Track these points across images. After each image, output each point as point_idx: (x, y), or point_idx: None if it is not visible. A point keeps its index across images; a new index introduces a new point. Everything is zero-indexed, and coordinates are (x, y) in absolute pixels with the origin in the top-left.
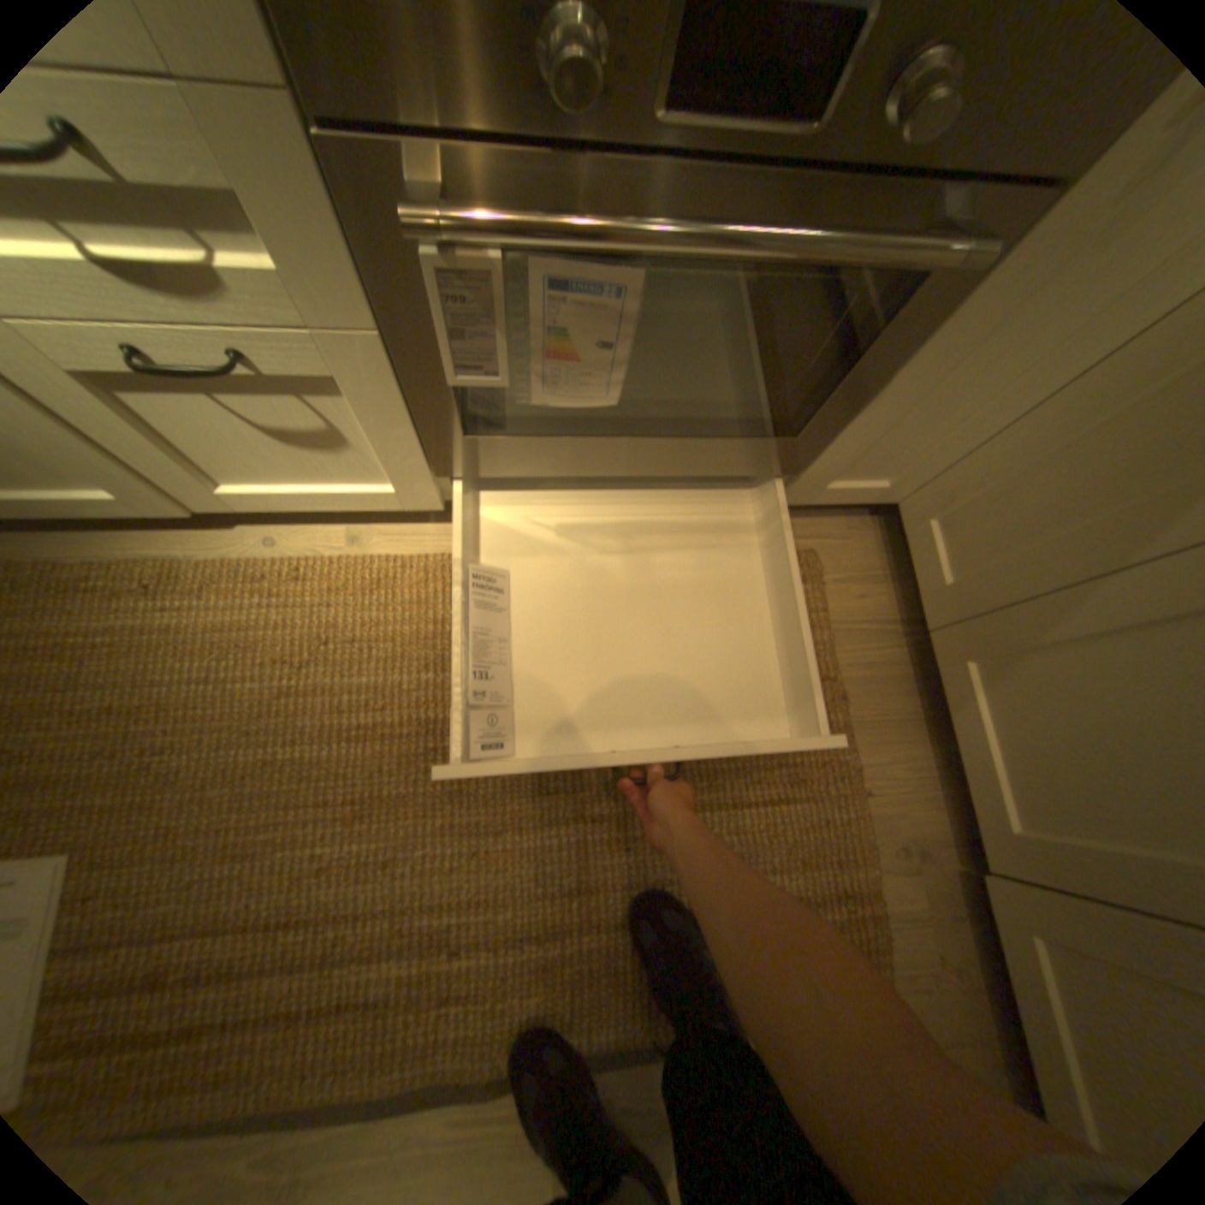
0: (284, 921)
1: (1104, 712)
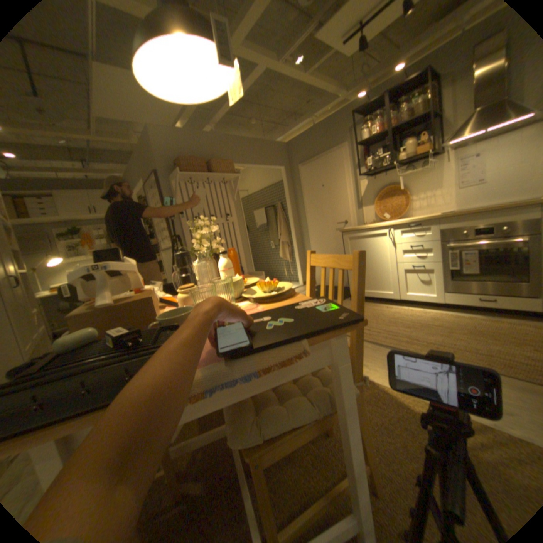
0: (390, 332)
1: None
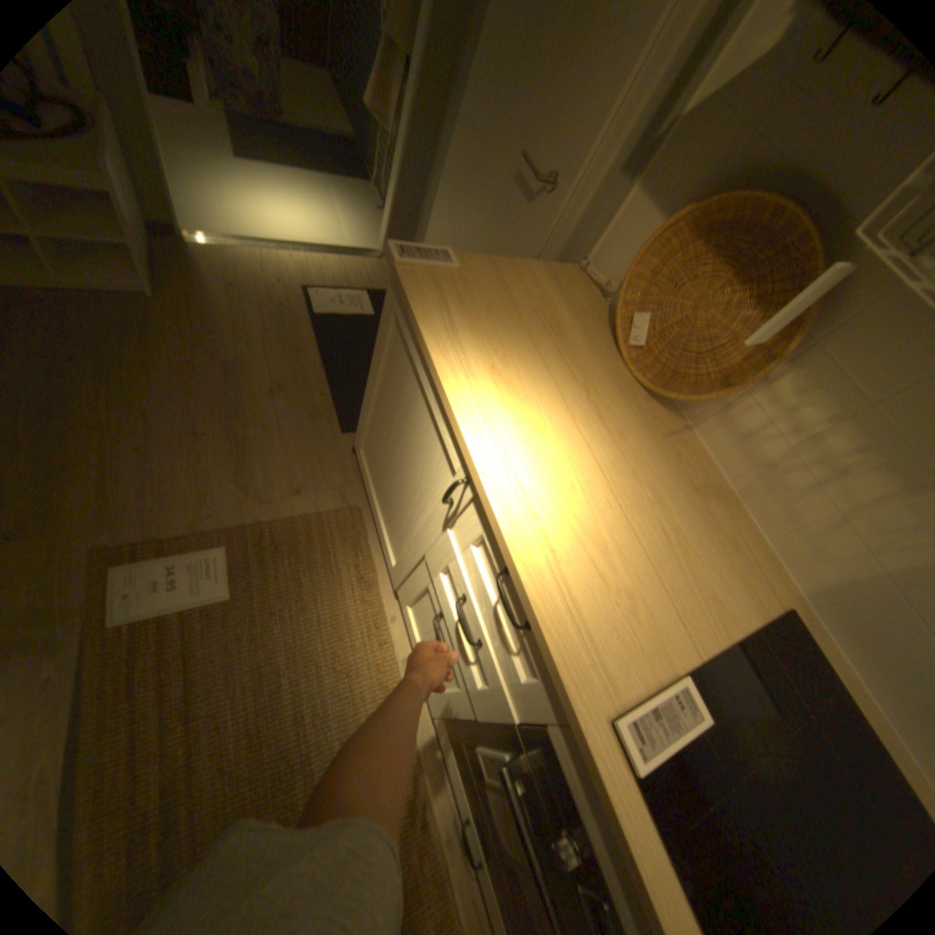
0: (187, 725)
1: None
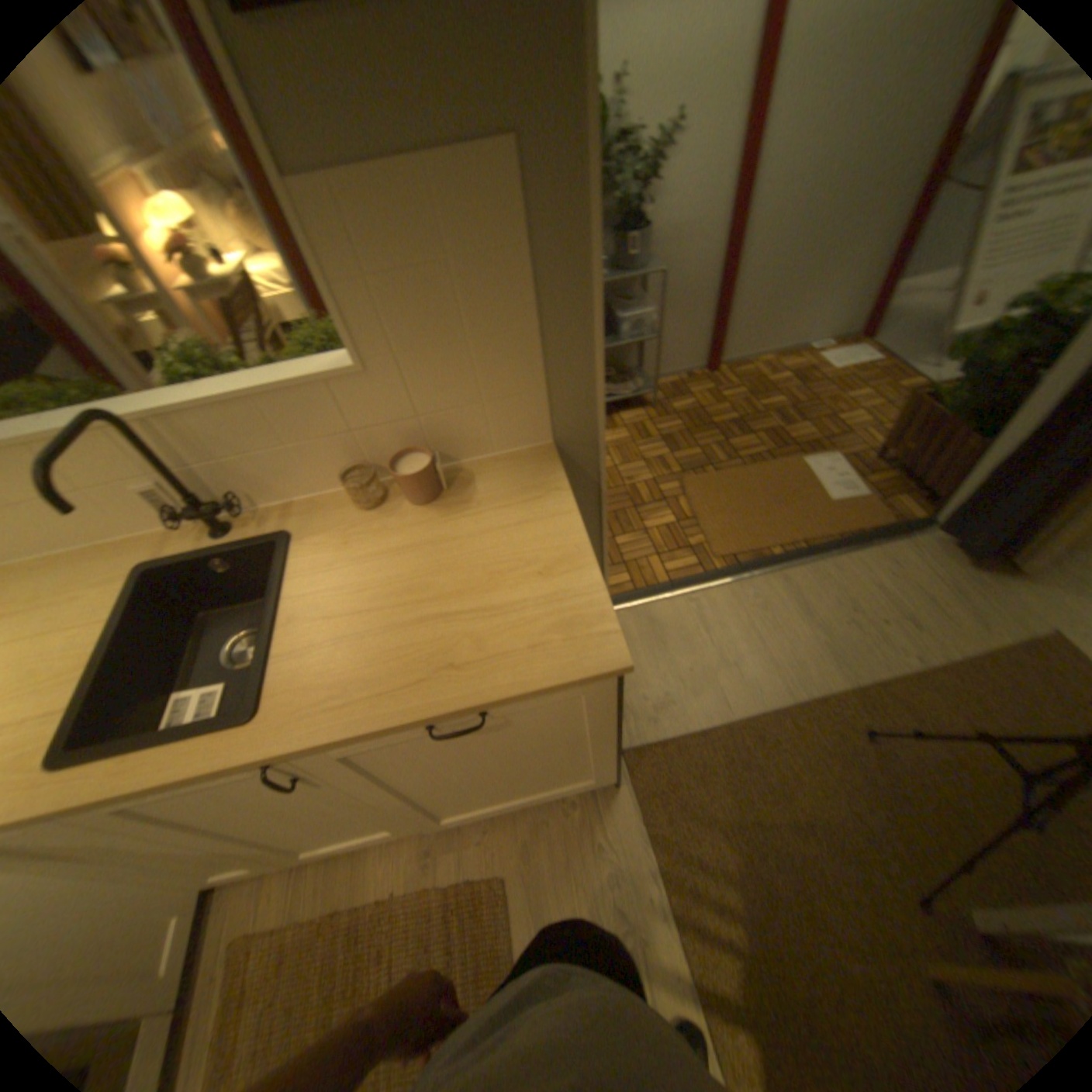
0: None
1: (300, 839)
